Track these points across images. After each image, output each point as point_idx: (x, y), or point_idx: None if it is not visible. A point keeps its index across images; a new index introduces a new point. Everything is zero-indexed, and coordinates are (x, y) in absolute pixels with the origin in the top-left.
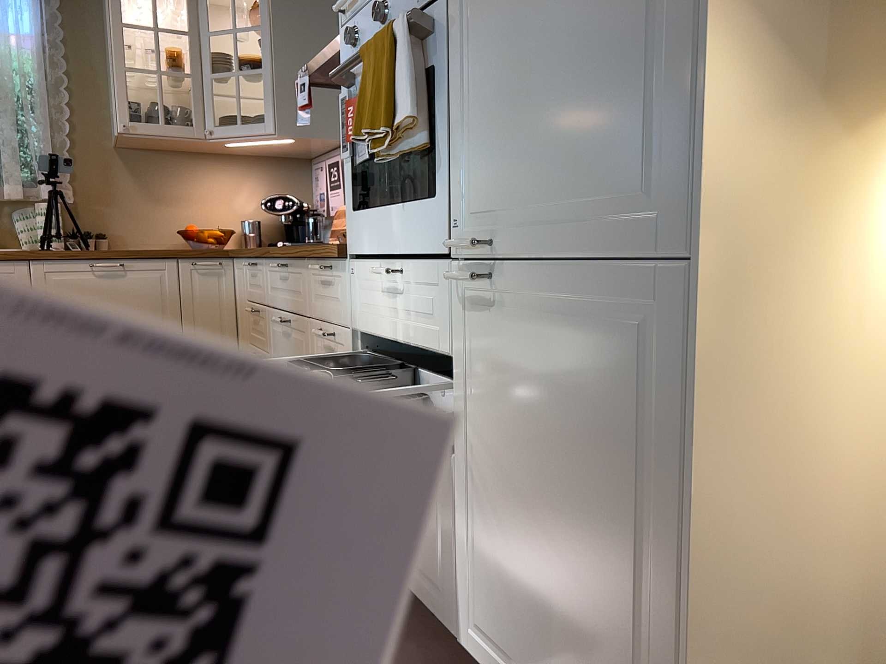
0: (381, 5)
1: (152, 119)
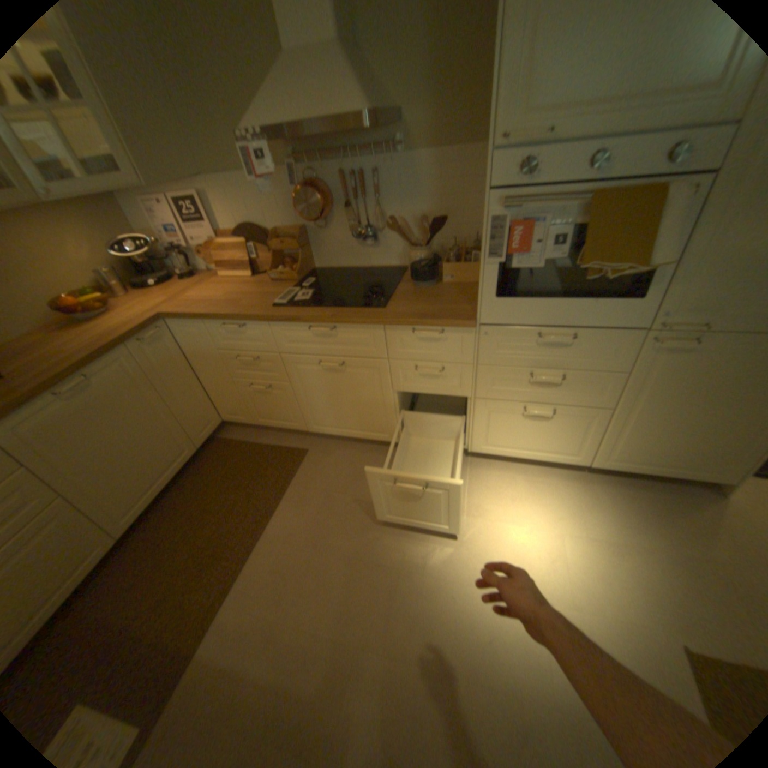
0: (607, 158)
1: None
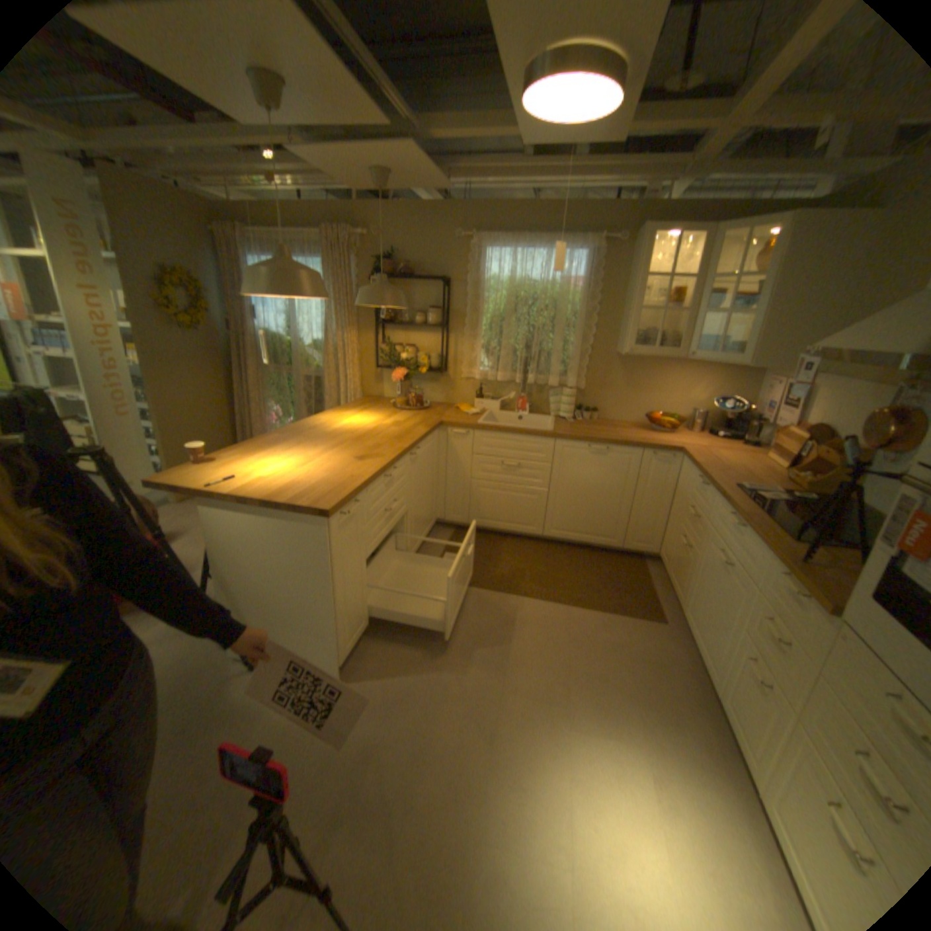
0: None
1: (649, 341)
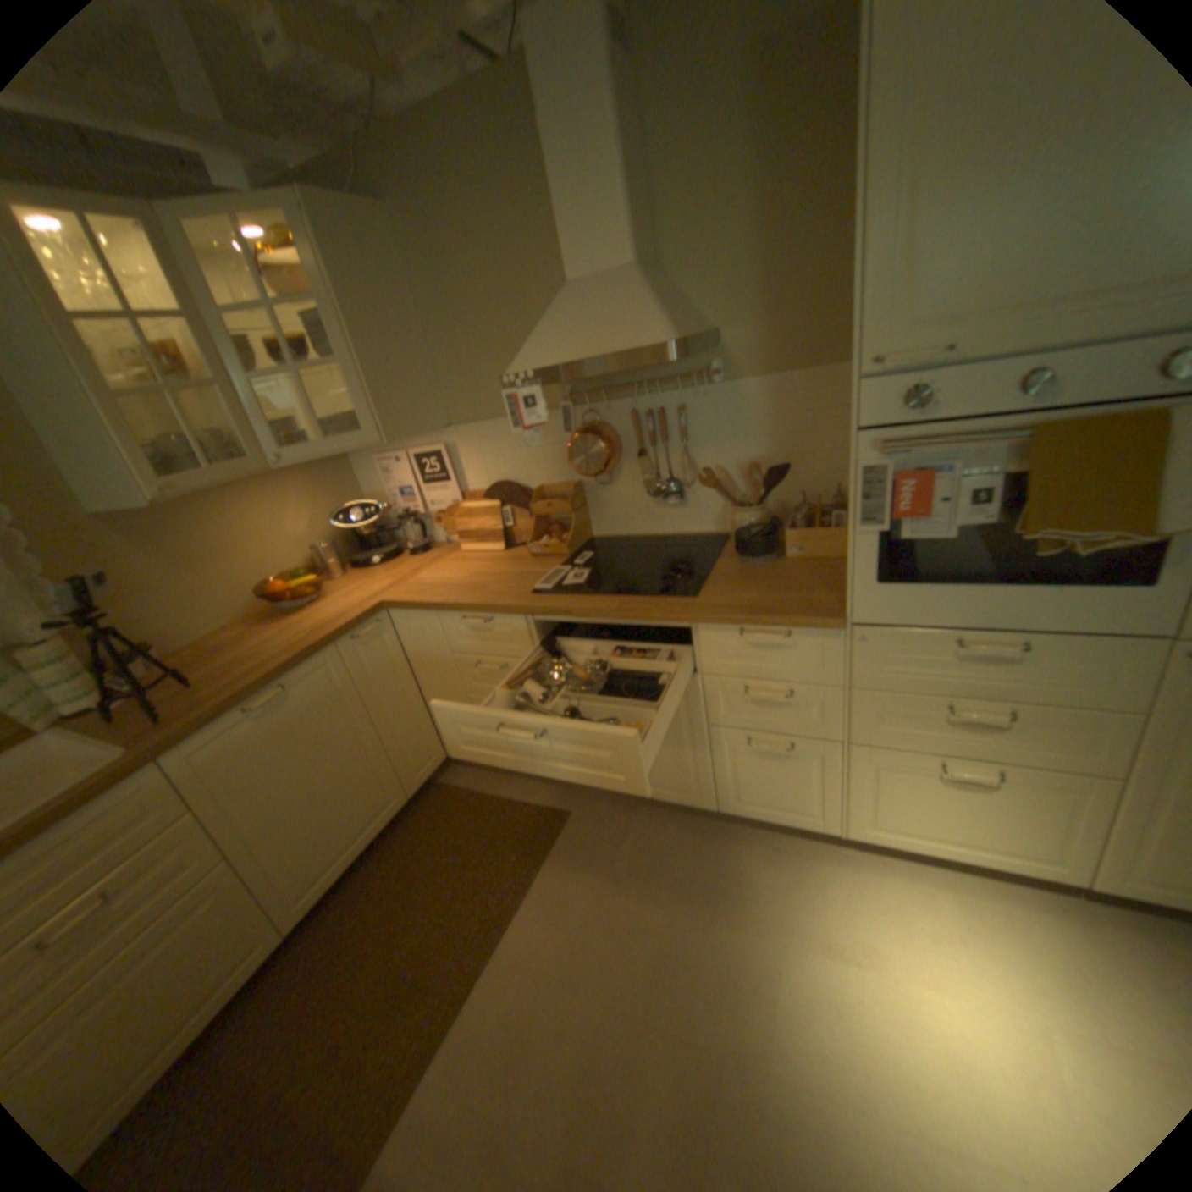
0: (1052, 377)
1: (176, 462)
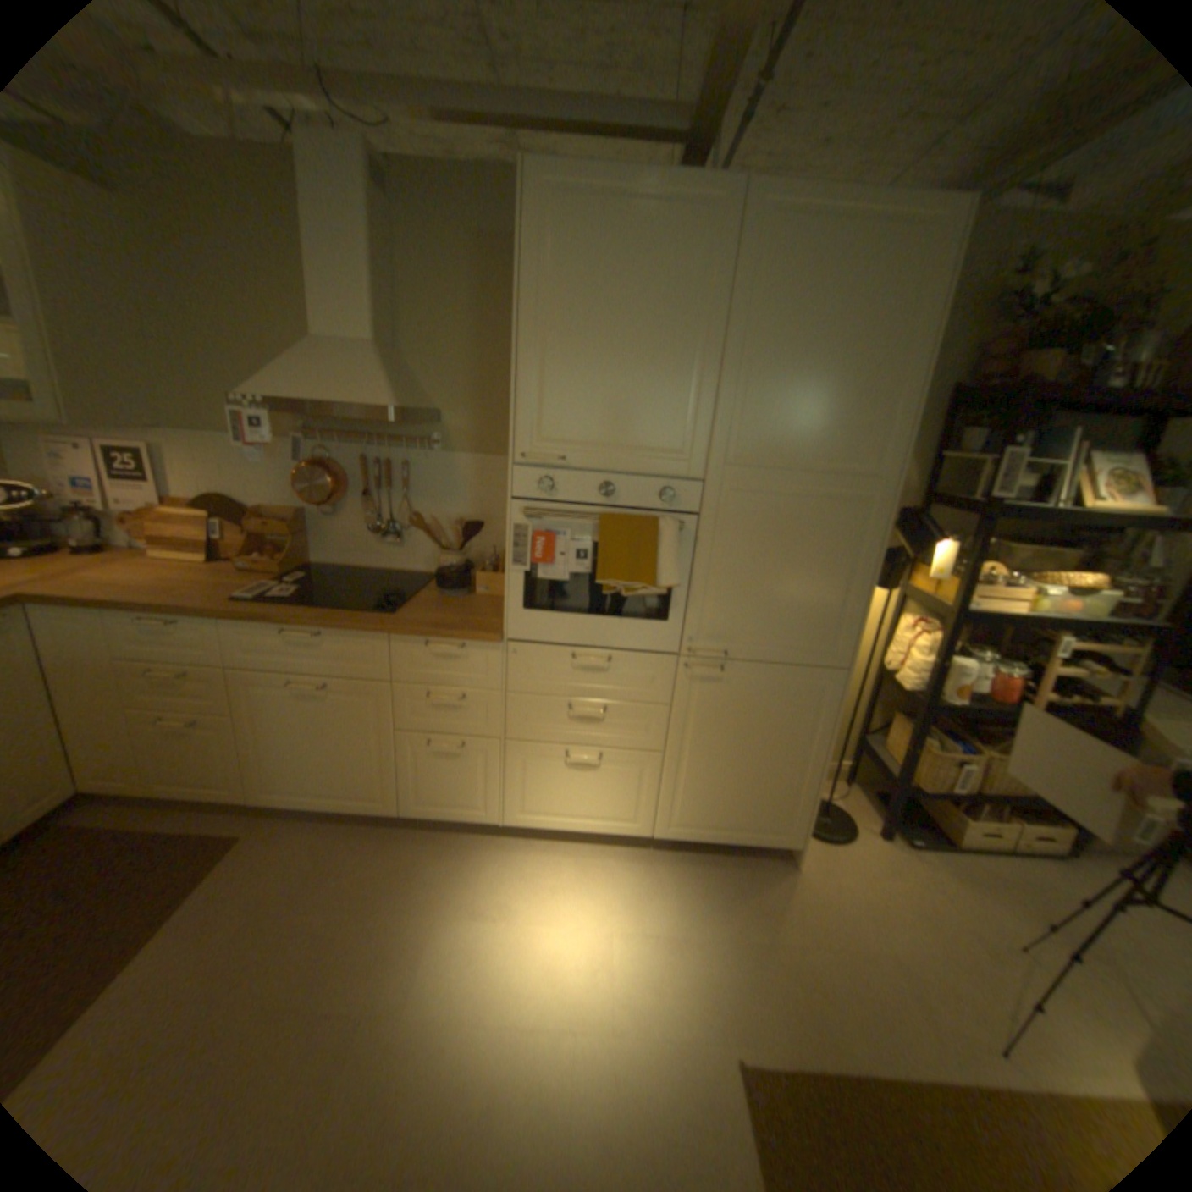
0: (612, 490)
1: None
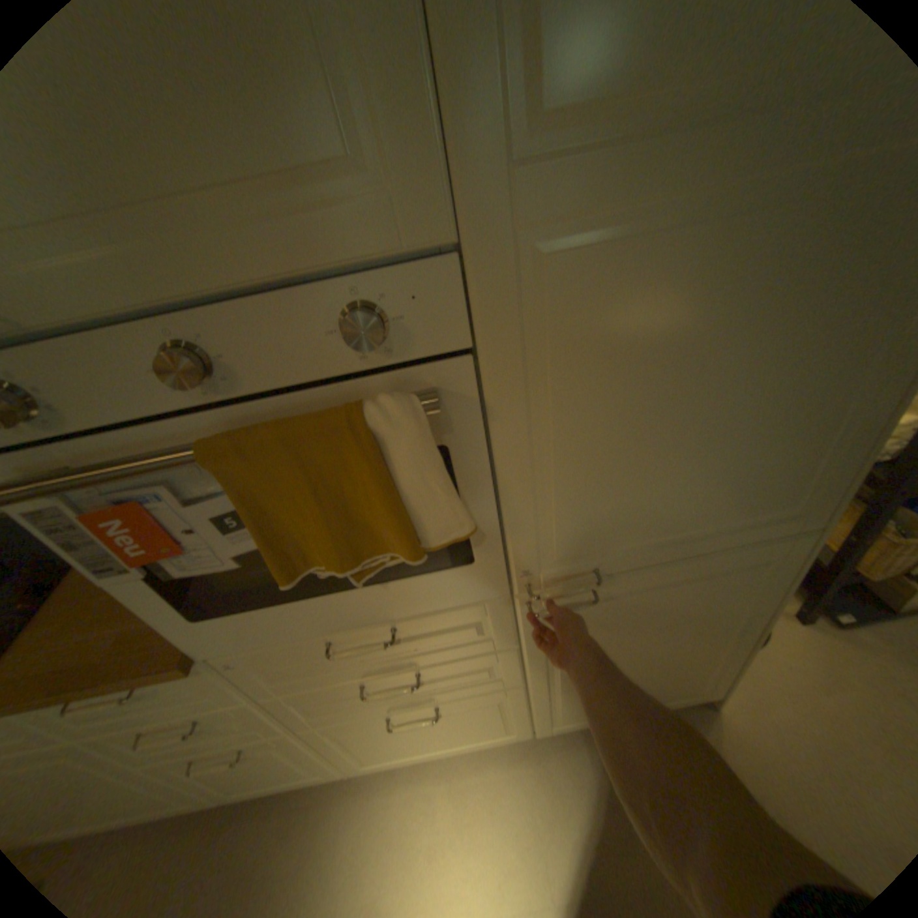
0: (186, 362)
1: None
